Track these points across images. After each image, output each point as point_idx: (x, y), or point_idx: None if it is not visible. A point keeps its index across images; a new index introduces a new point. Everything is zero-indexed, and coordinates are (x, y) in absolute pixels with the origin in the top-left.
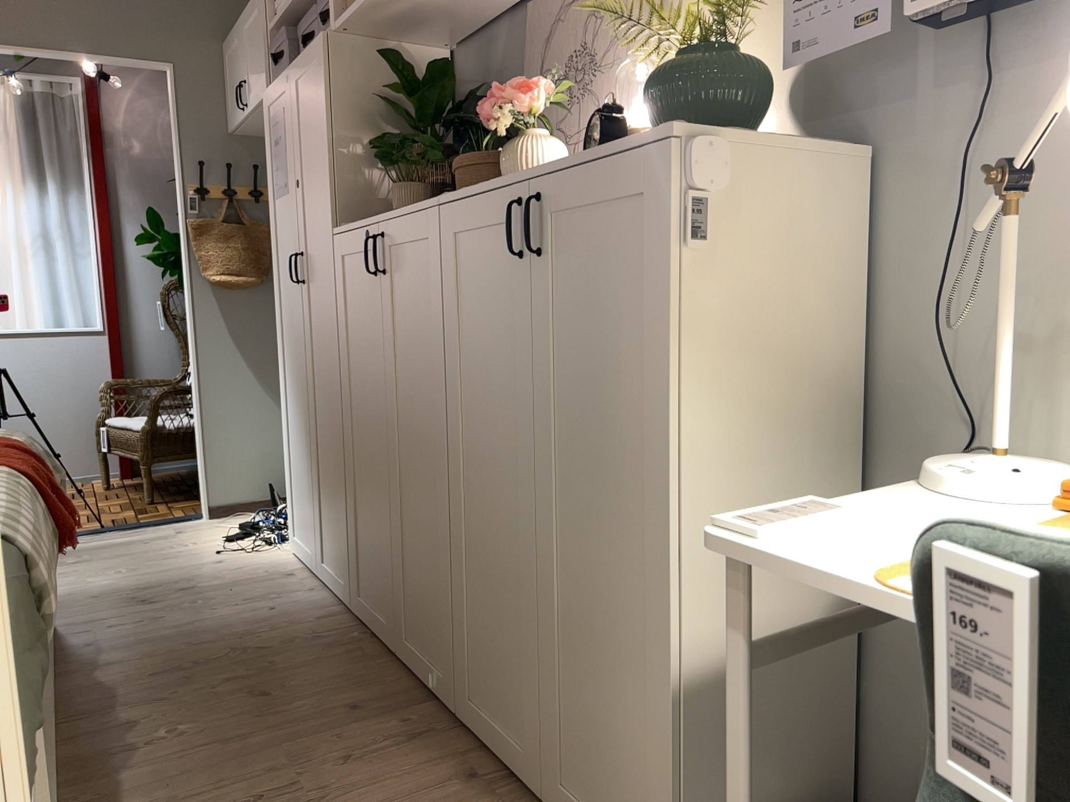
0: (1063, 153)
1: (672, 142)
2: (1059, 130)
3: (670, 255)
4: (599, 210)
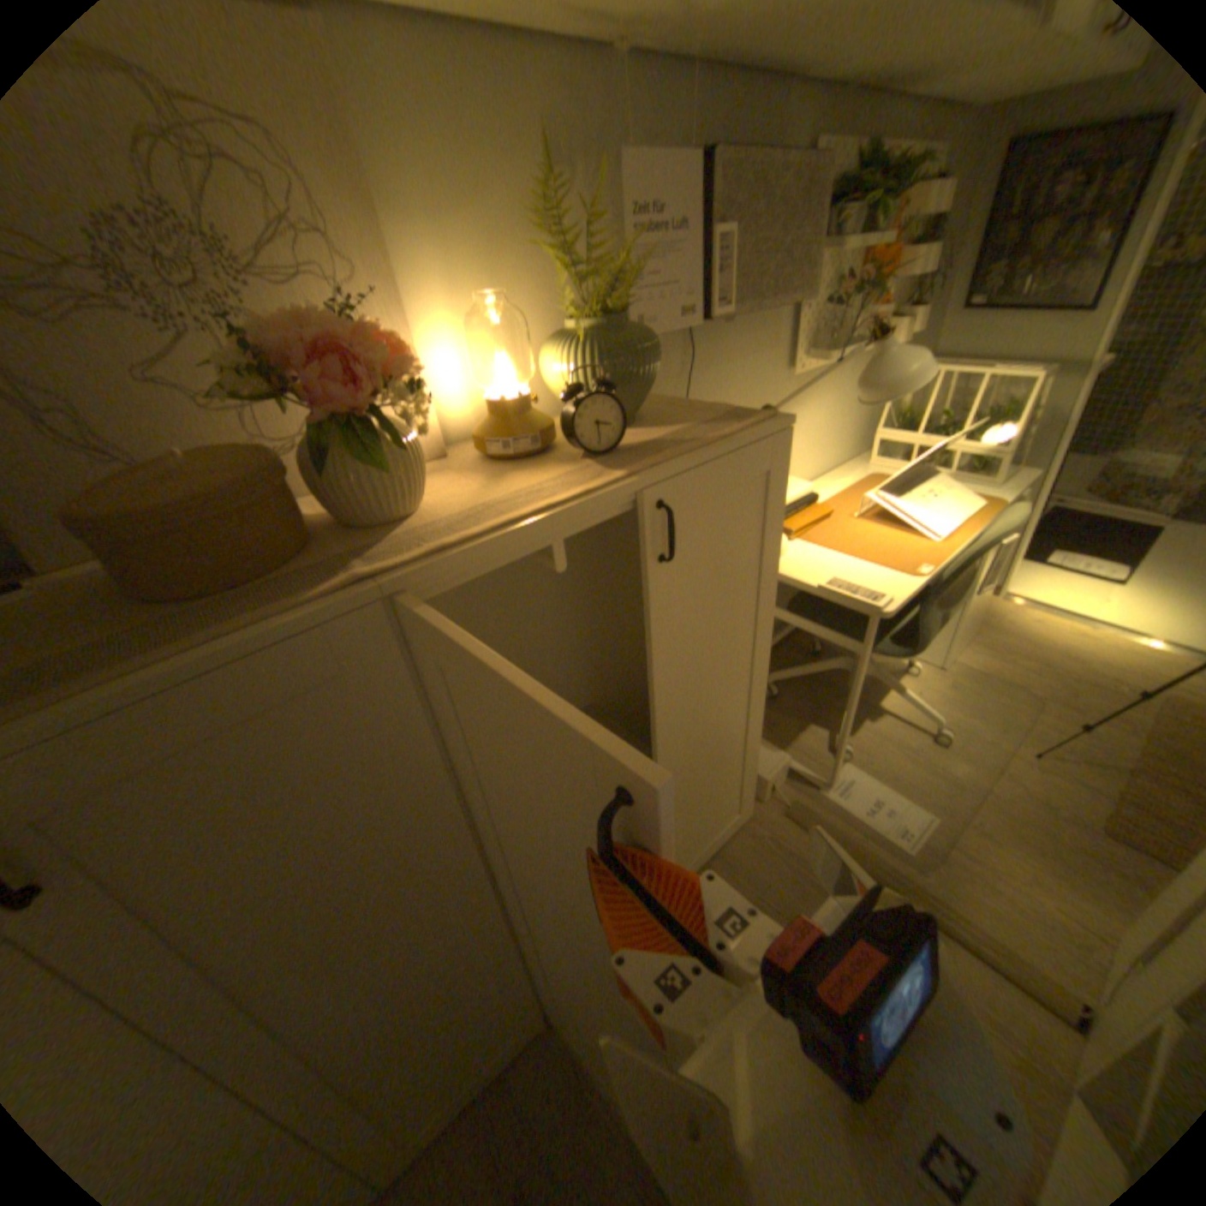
0: (709, 390)
1: (788, 427)
2: (708, 378)
3: (781, 504)
4: (724, 492)
